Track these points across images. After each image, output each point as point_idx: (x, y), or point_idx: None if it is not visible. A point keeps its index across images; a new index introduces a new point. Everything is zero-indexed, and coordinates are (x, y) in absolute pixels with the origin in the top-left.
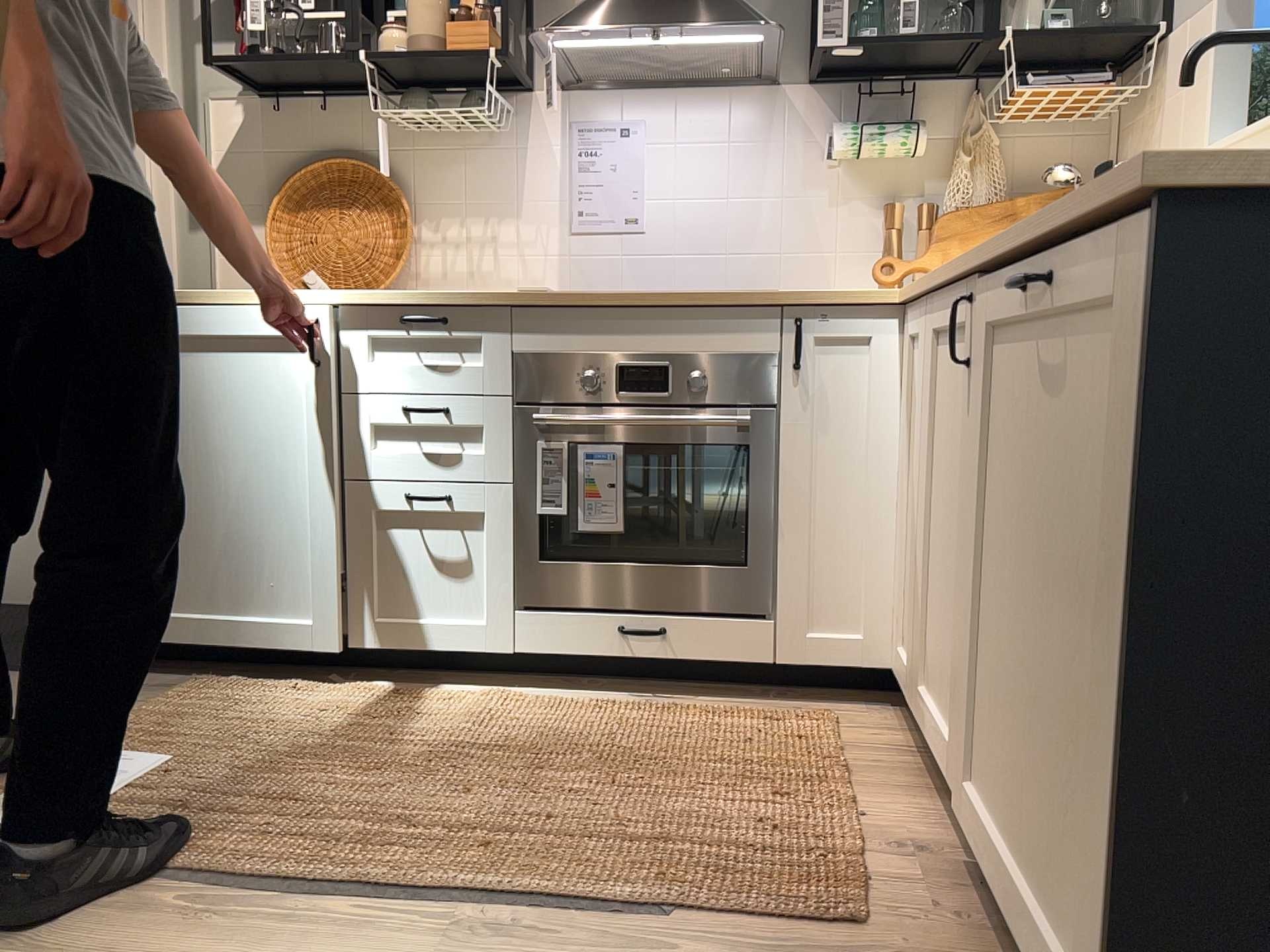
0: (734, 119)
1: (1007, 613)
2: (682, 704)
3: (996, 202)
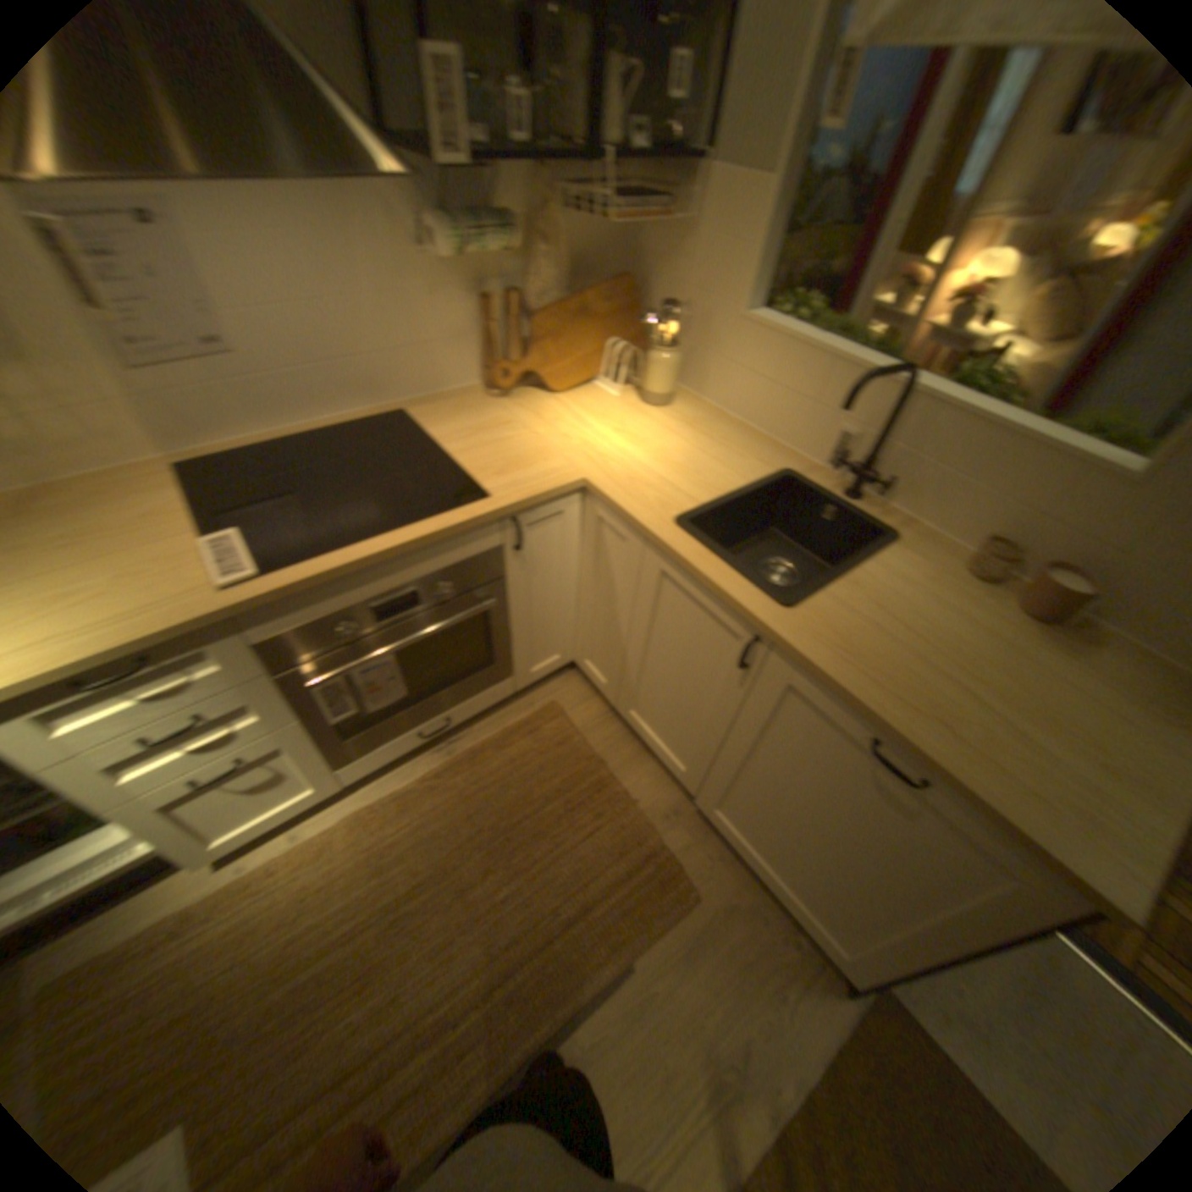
0: (308, 193)
1: (766, 791)
2: (467, 739)
3: (568, 283)
